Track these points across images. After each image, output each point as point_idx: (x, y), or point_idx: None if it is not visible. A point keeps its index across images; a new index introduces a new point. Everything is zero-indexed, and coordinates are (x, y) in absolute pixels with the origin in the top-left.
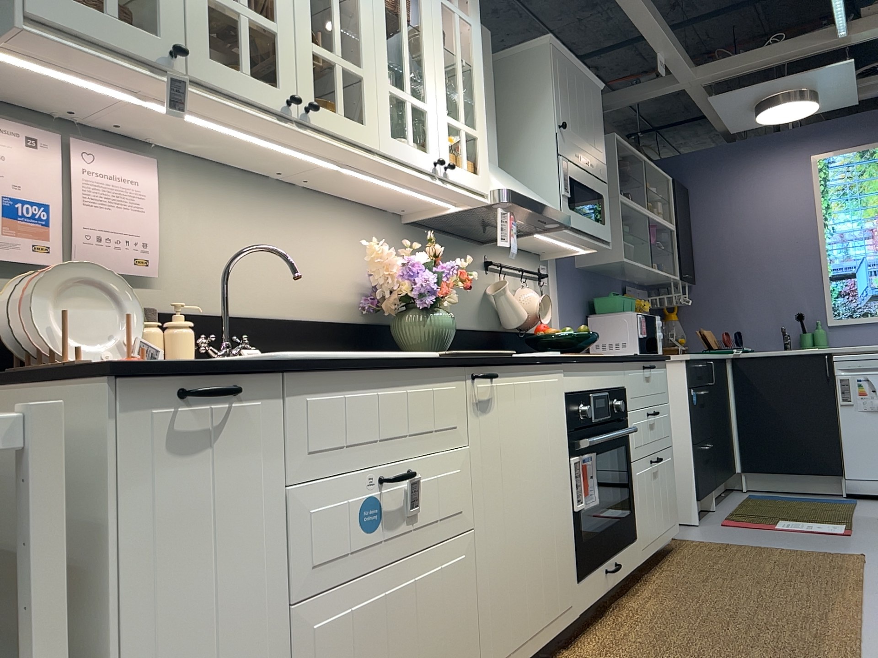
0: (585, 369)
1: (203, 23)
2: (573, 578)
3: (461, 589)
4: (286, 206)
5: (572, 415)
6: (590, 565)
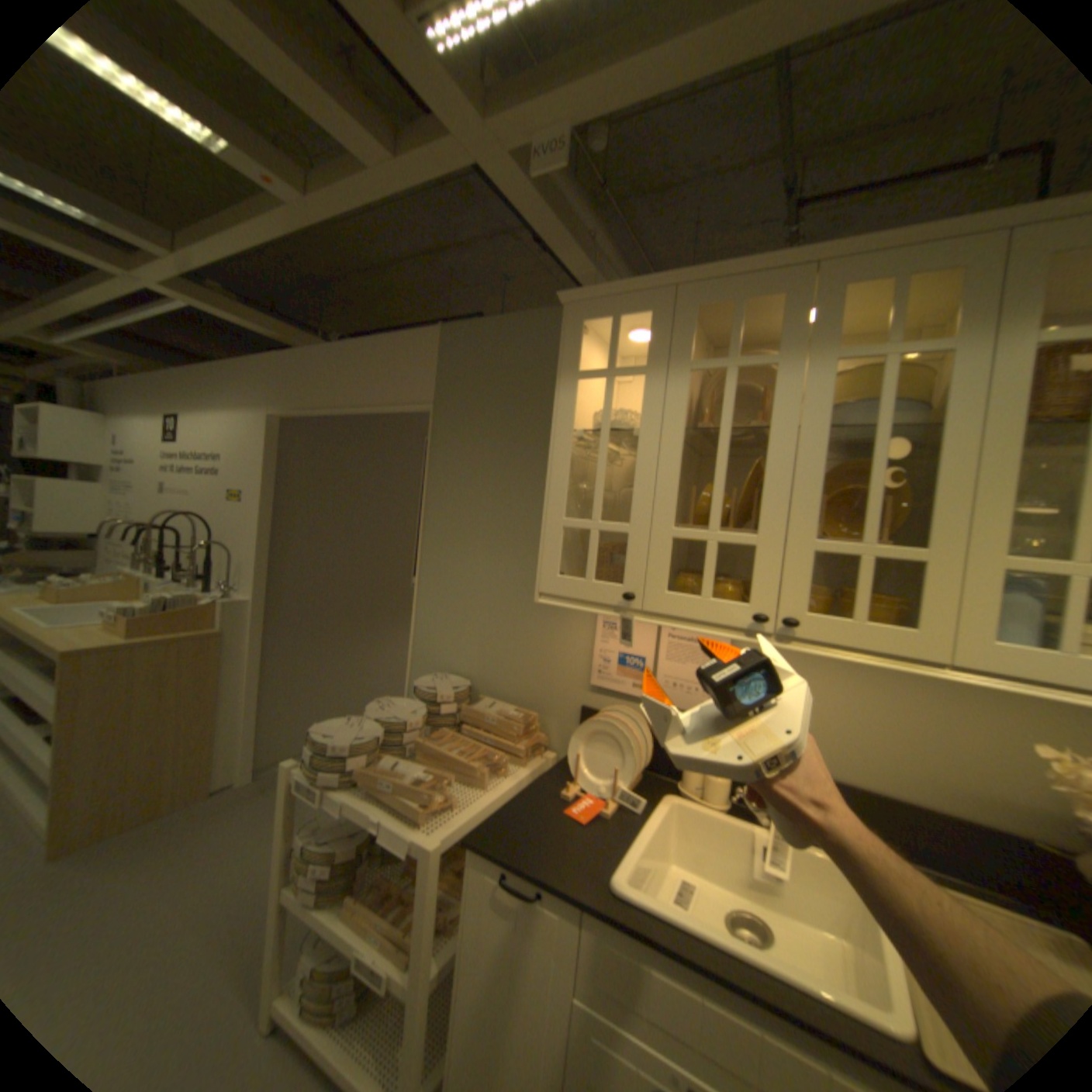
0: None
1: (665, 561)
2: None
3: None
4: None
5: None
6: None
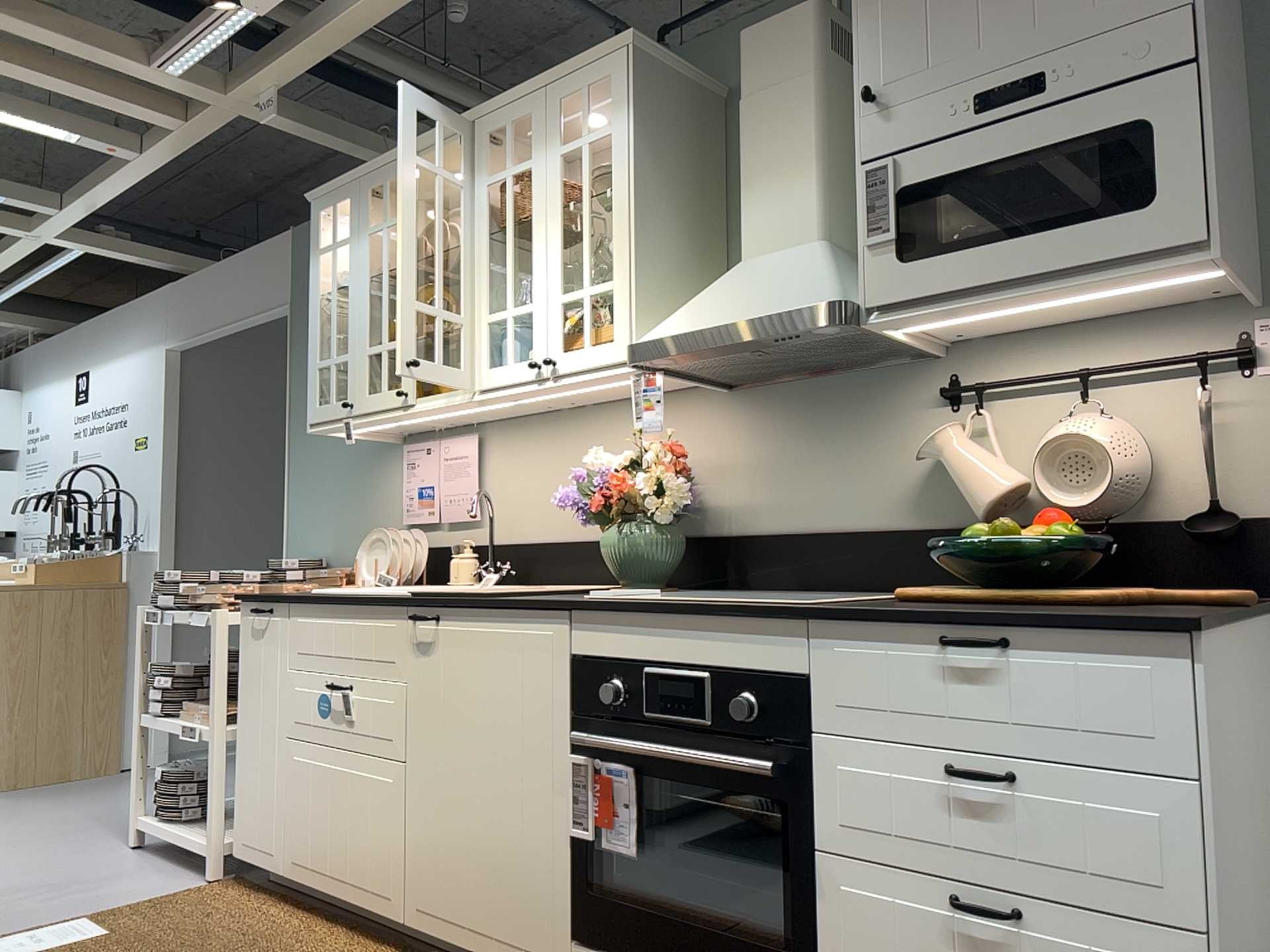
0: (630, 623)
1: (364, 374)
2: (559, 926)
3: (387, 807)
4: (574, 429)
5: (582, 691)
6: (608, 941)
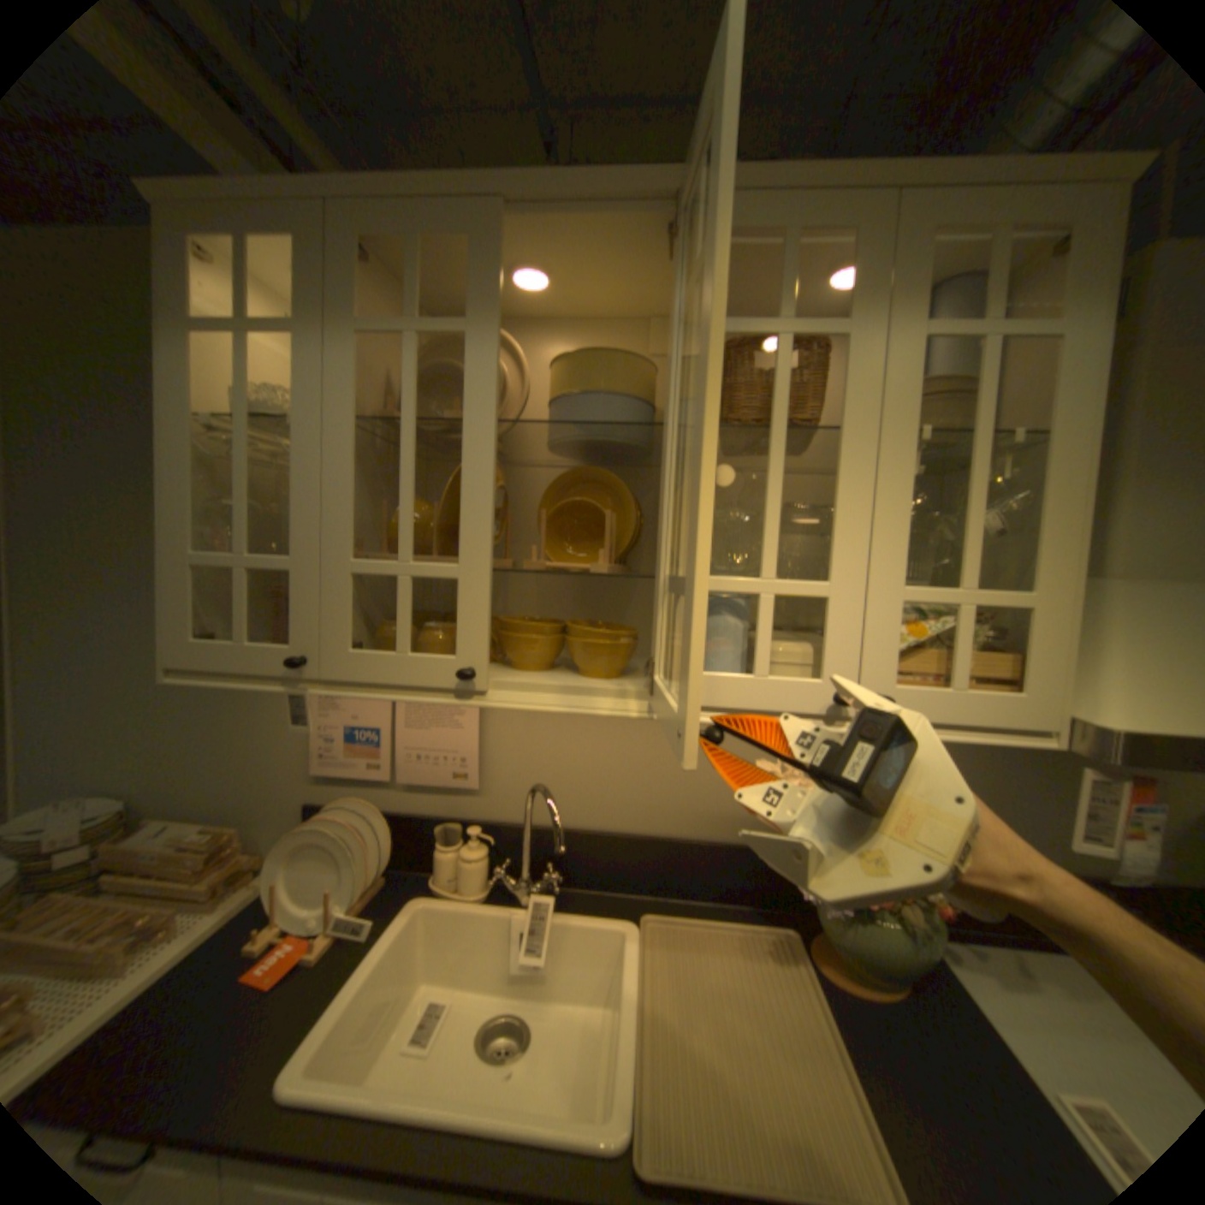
0: None
1: (344, 607)
2: None
3: None
4: None
5: None
6: None
